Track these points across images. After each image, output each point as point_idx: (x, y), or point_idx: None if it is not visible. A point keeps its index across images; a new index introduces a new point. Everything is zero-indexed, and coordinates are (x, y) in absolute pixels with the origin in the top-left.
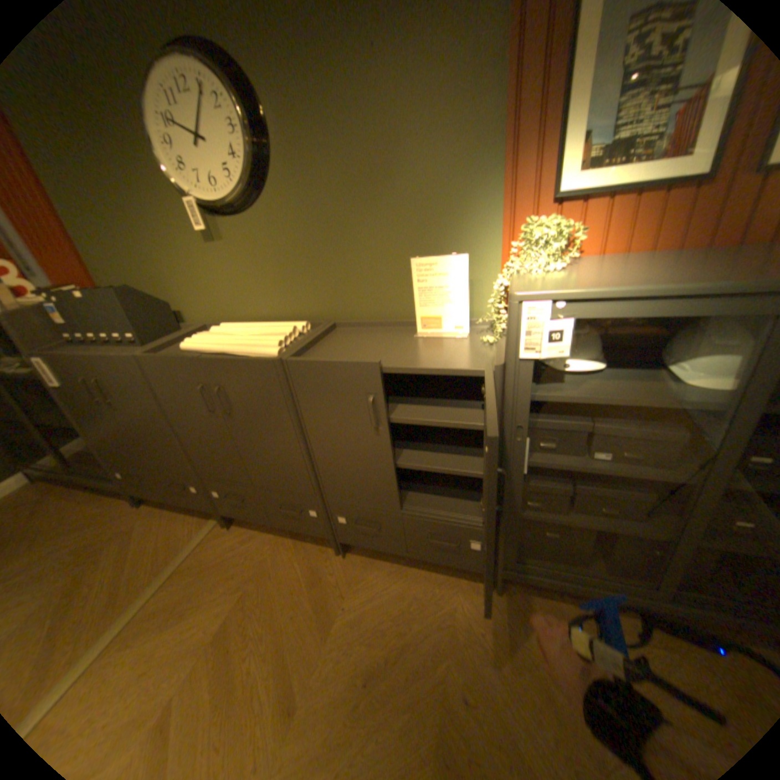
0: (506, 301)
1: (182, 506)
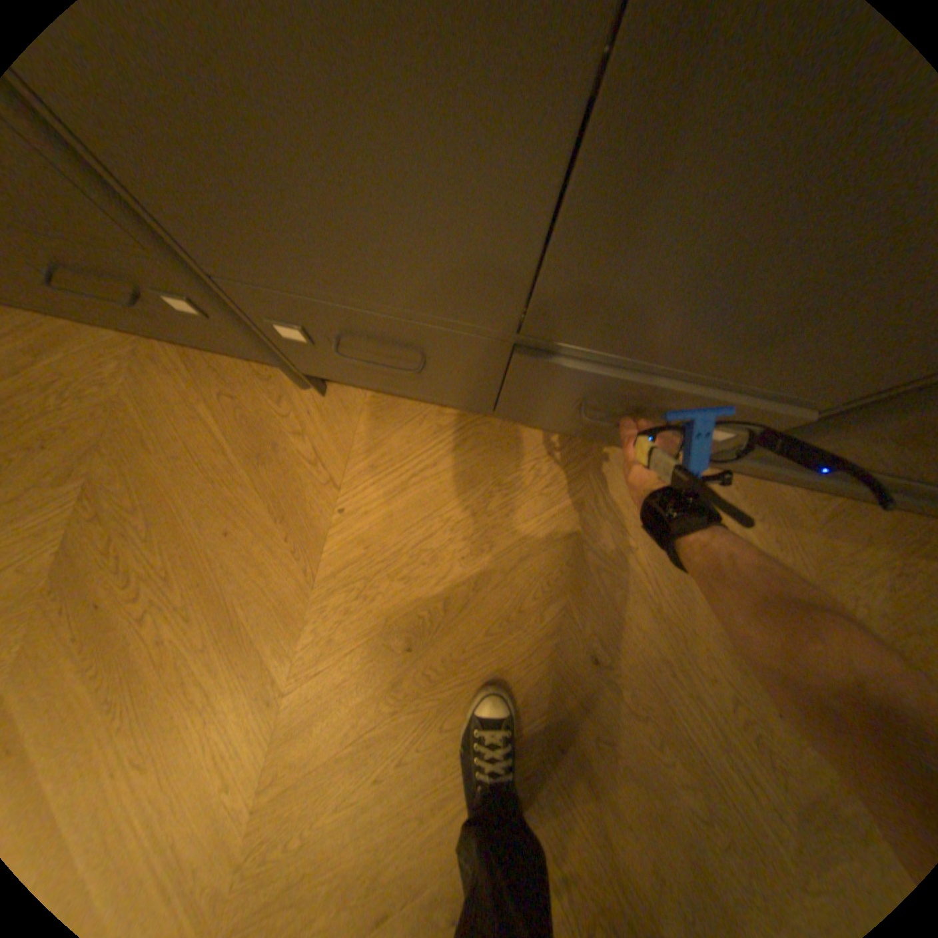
0: None
1: None
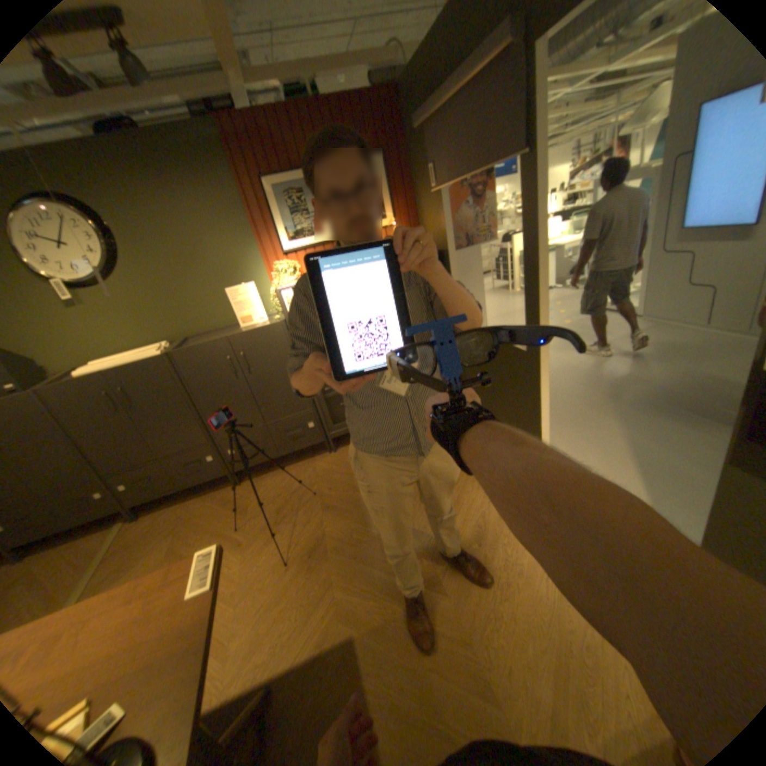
0: (278, 298)
1: (85, 523)
